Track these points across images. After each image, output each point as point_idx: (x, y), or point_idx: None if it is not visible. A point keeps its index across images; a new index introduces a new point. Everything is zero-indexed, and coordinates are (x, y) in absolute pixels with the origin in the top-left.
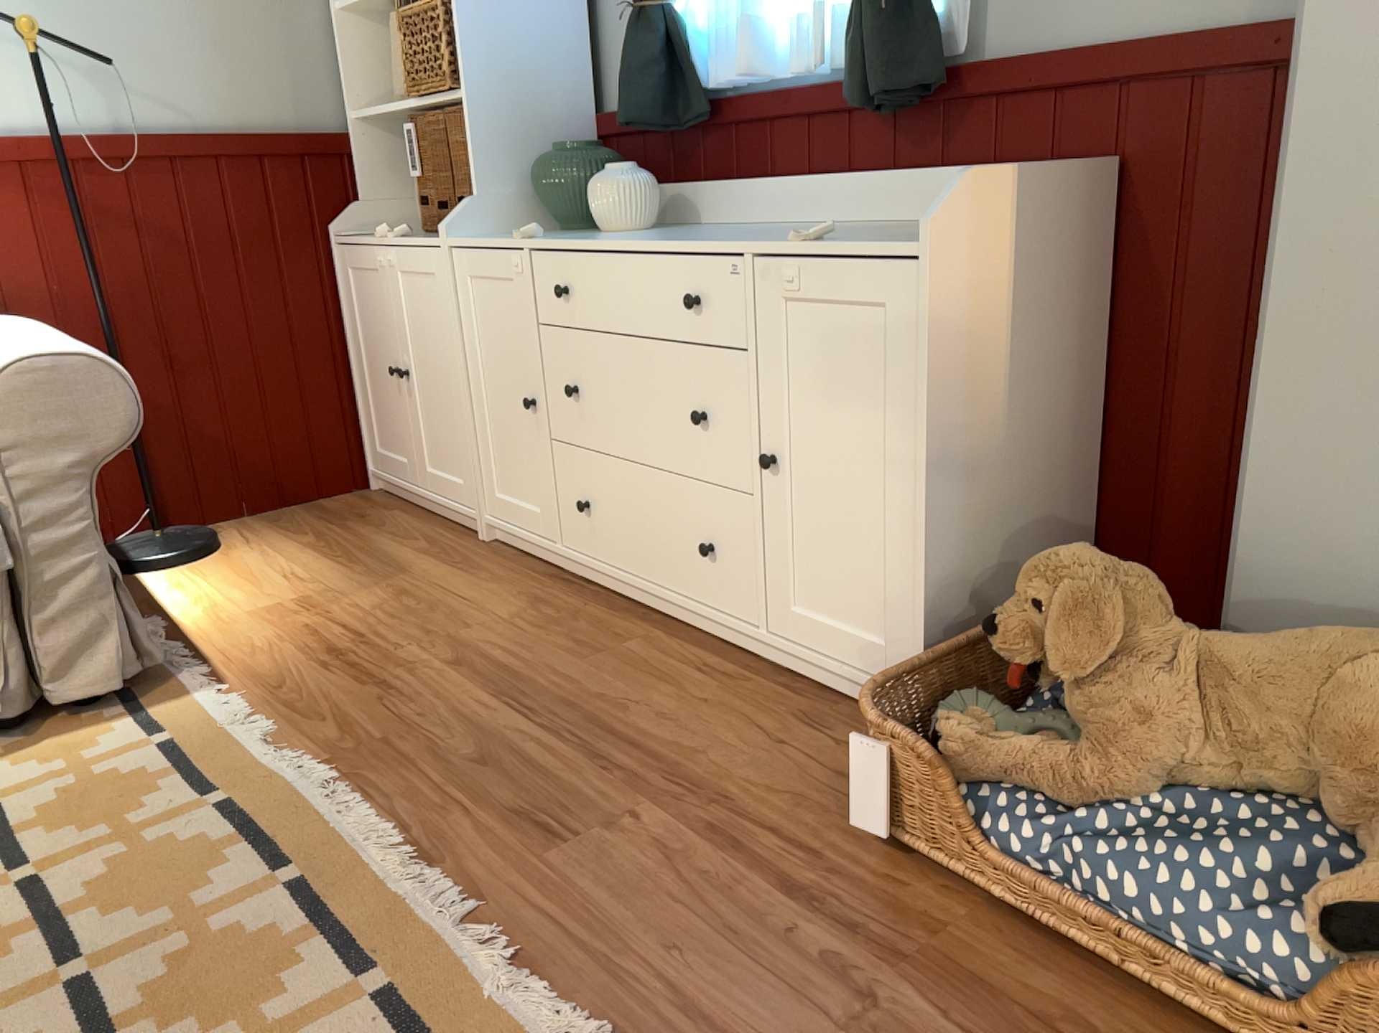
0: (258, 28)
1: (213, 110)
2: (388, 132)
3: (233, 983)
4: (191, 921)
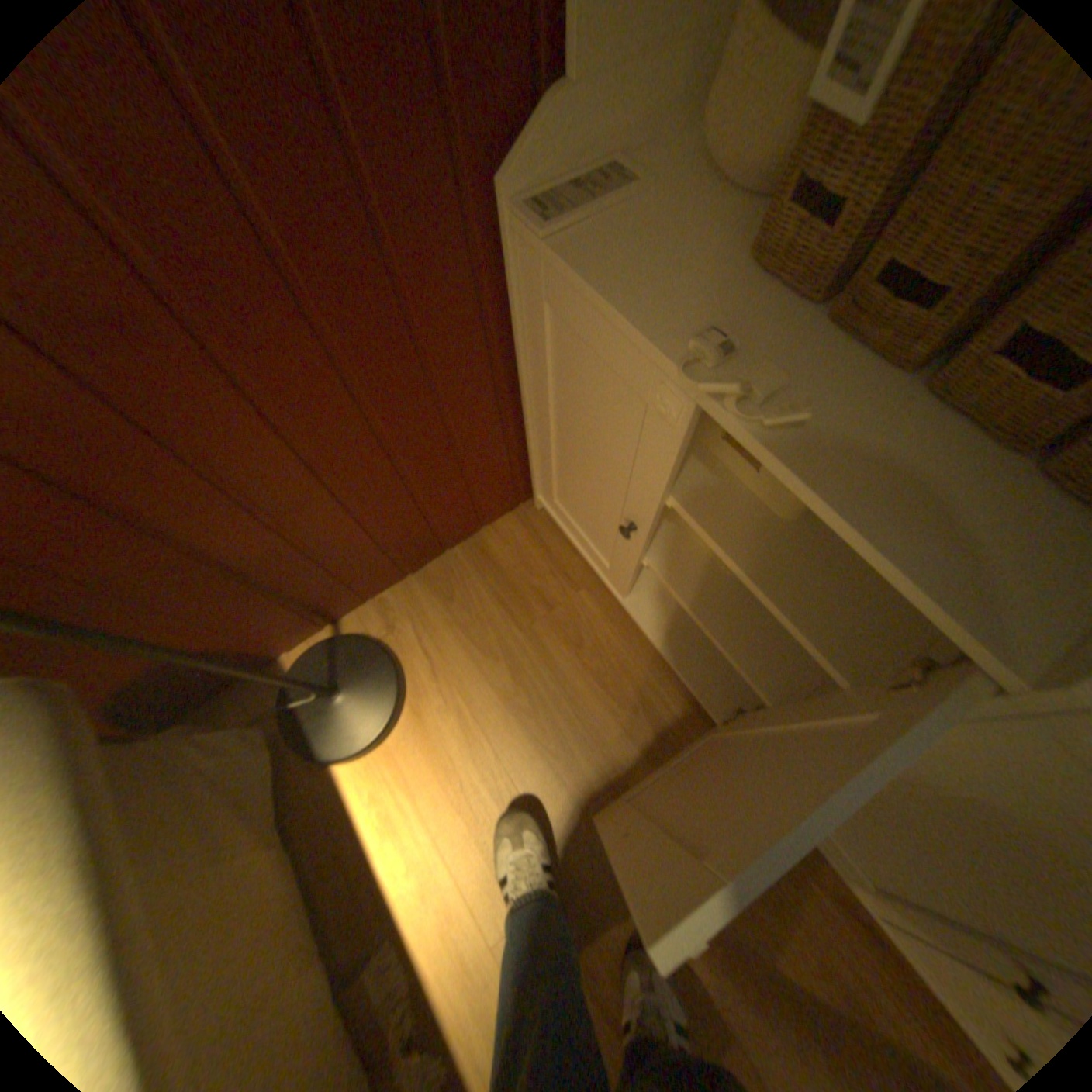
0: None
1: None
2: None
3: None
4: None
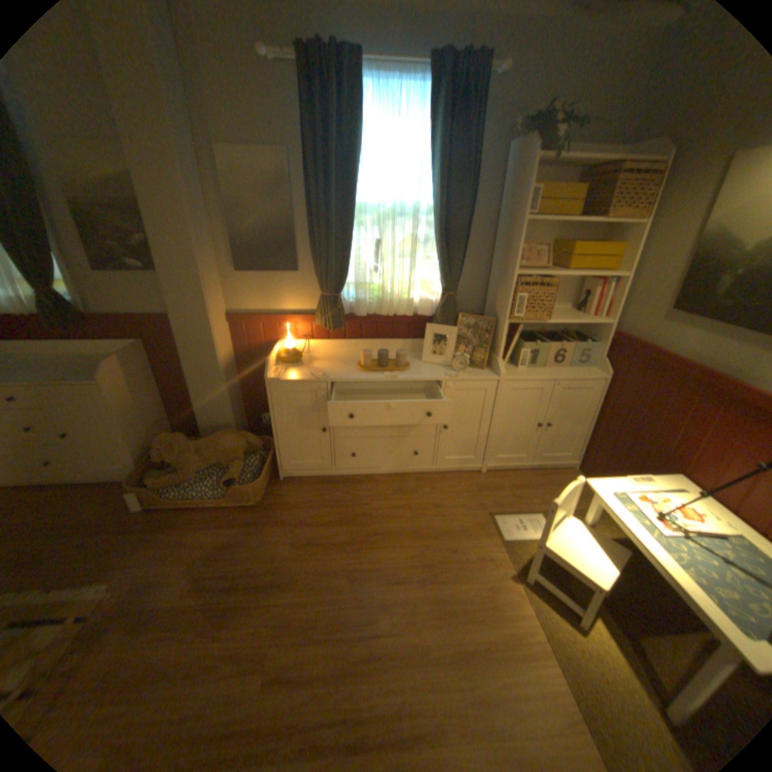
0: None
1: None
2: None
3: None
4: None
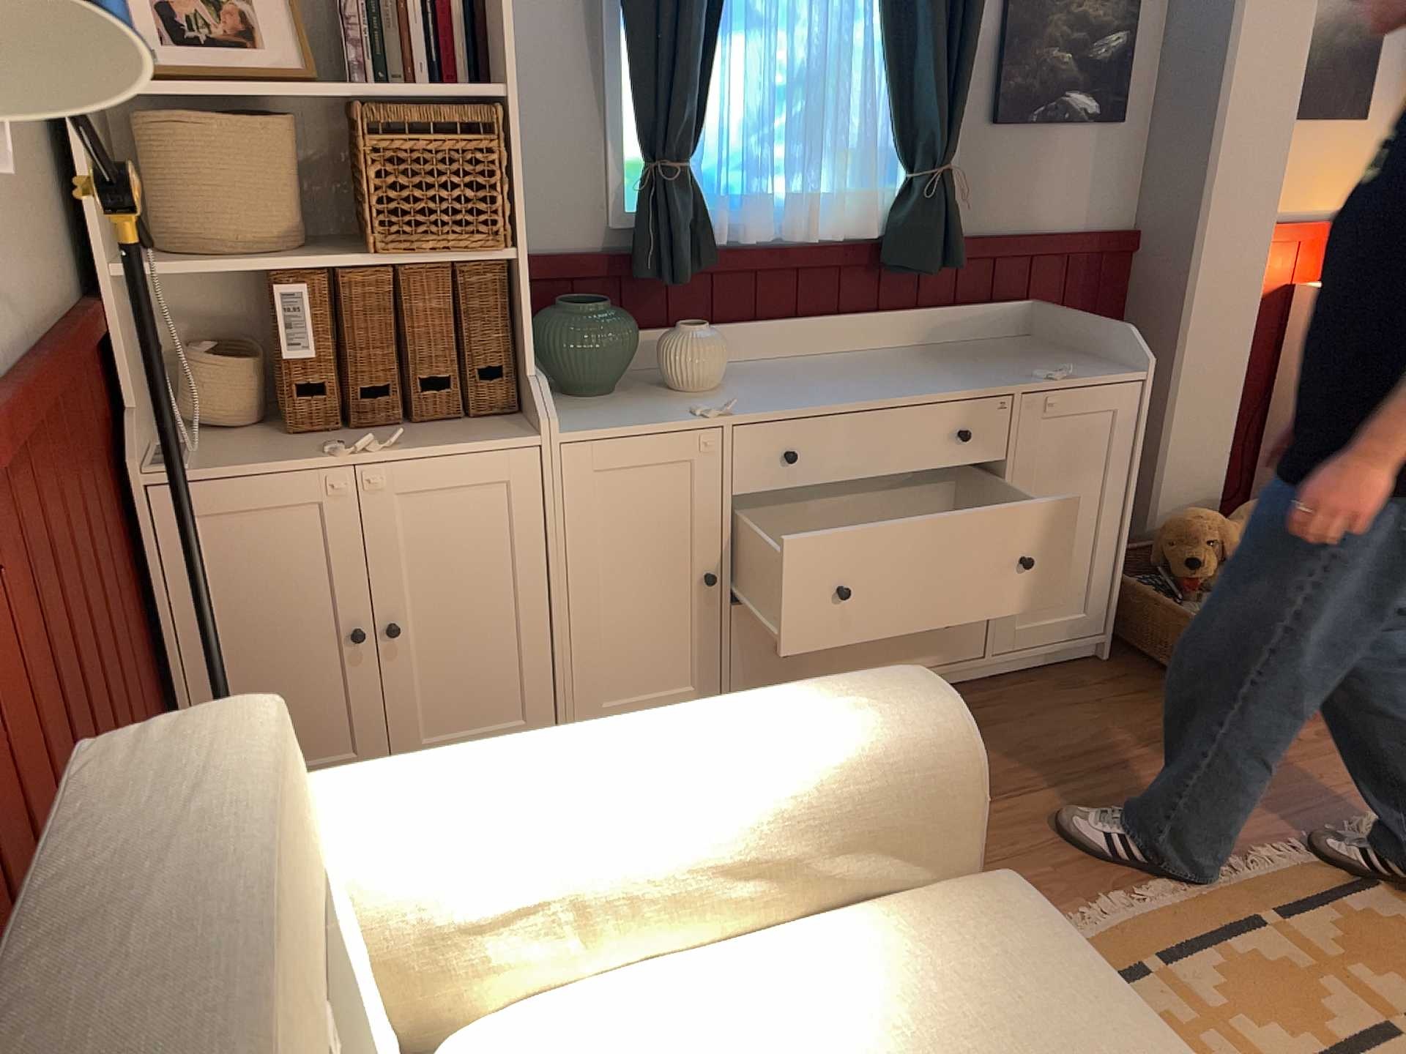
0: (13, 126)
1: (22, 289)
2: (124, 287)
3: (1395, 941)
4: (1331, 968)
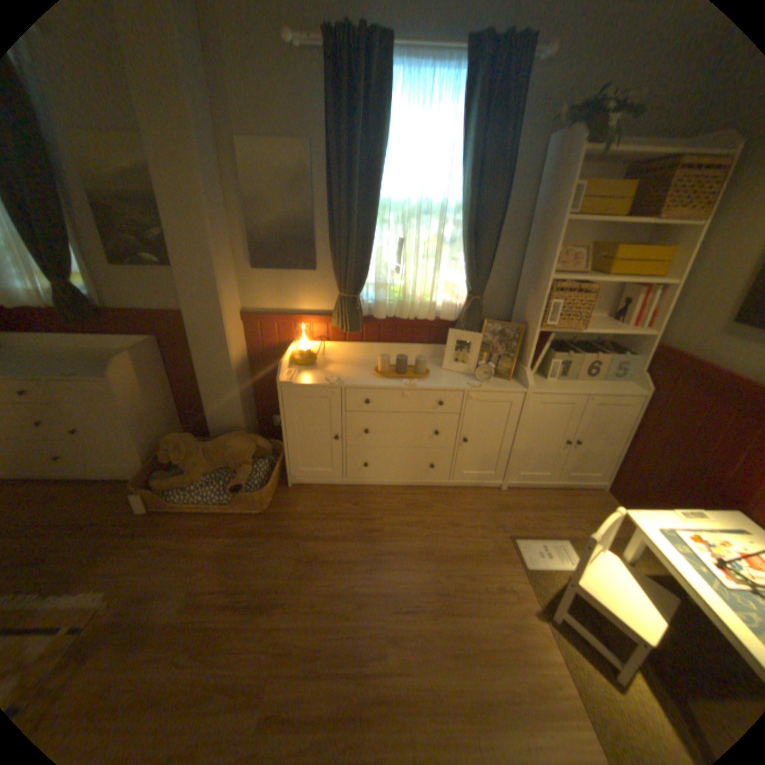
0: None
1: None
2: None
3: None
4: None
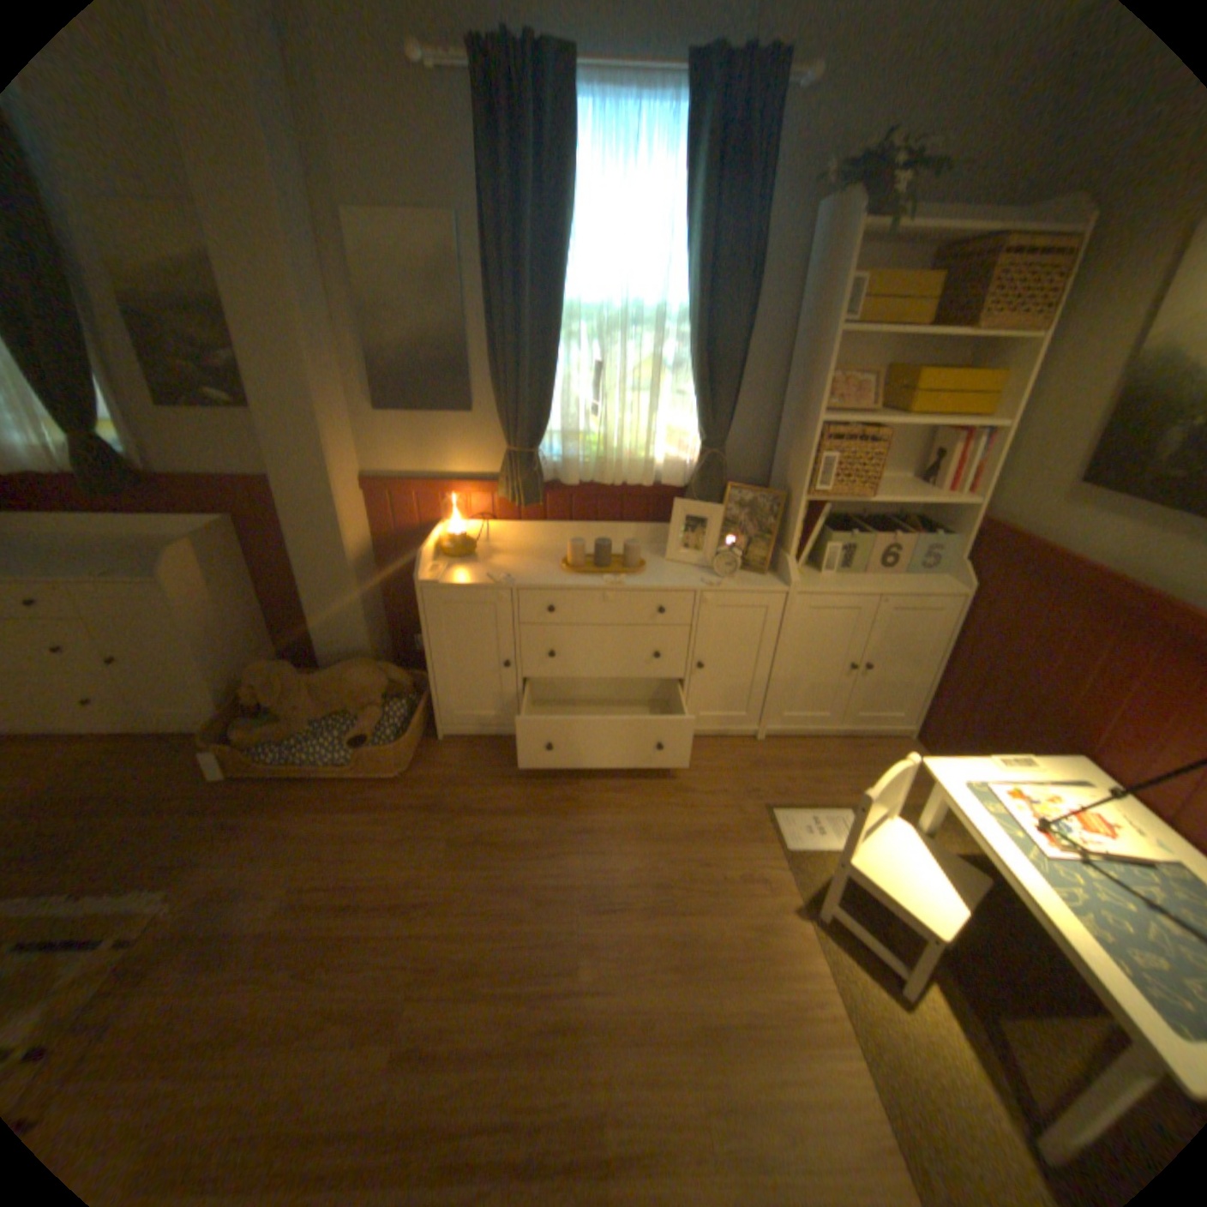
0: None
1: None
2: None
3: None
4: None
